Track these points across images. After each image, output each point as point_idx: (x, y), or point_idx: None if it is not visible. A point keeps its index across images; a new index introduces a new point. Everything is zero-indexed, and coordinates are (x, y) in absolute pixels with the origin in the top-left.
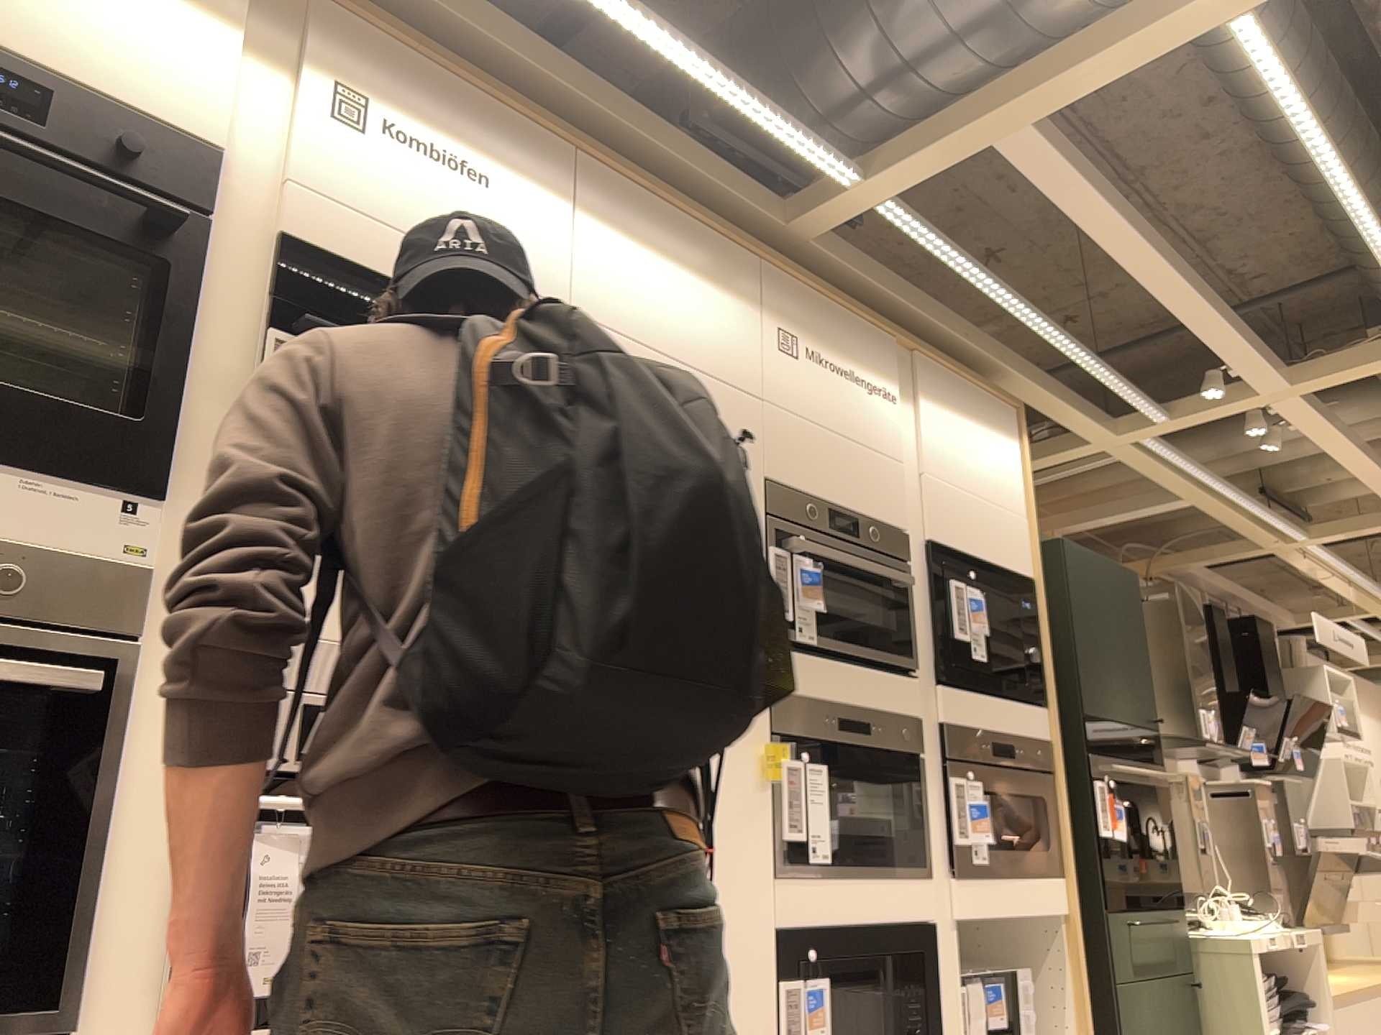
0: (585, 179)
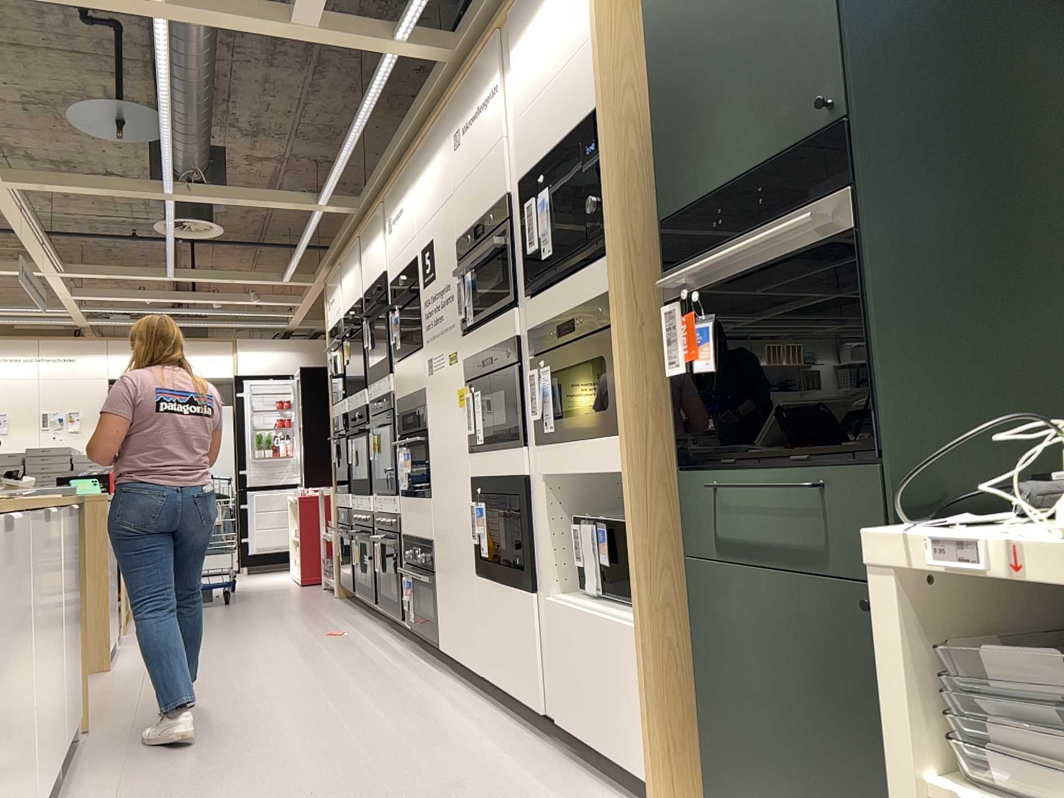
0: (412, 160)
